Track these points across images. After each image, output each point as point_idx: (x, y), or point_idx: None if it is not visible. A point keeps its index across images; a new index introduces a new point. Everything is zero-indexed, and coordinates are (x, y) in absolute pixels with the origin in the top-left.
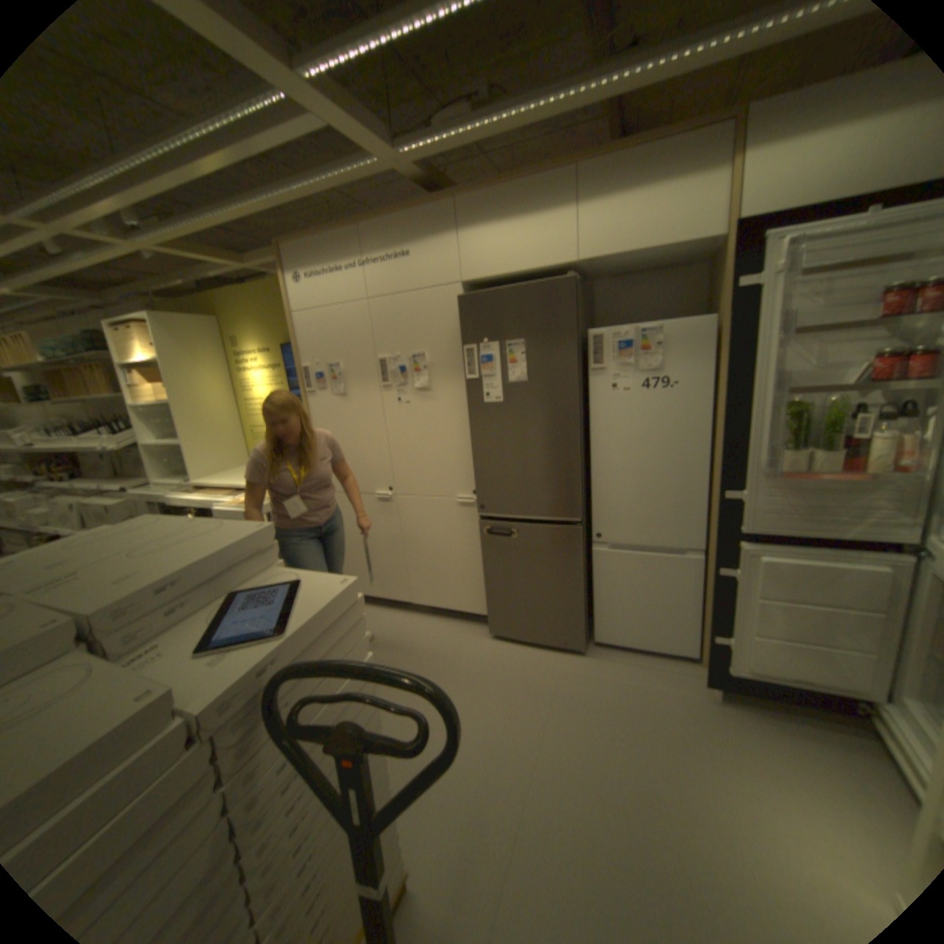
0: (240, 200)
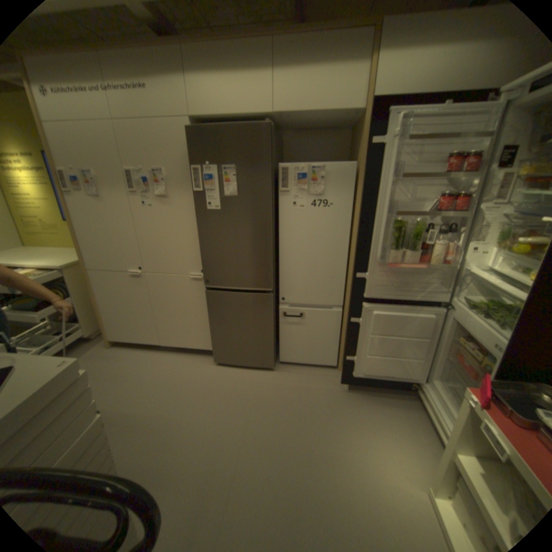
0: None
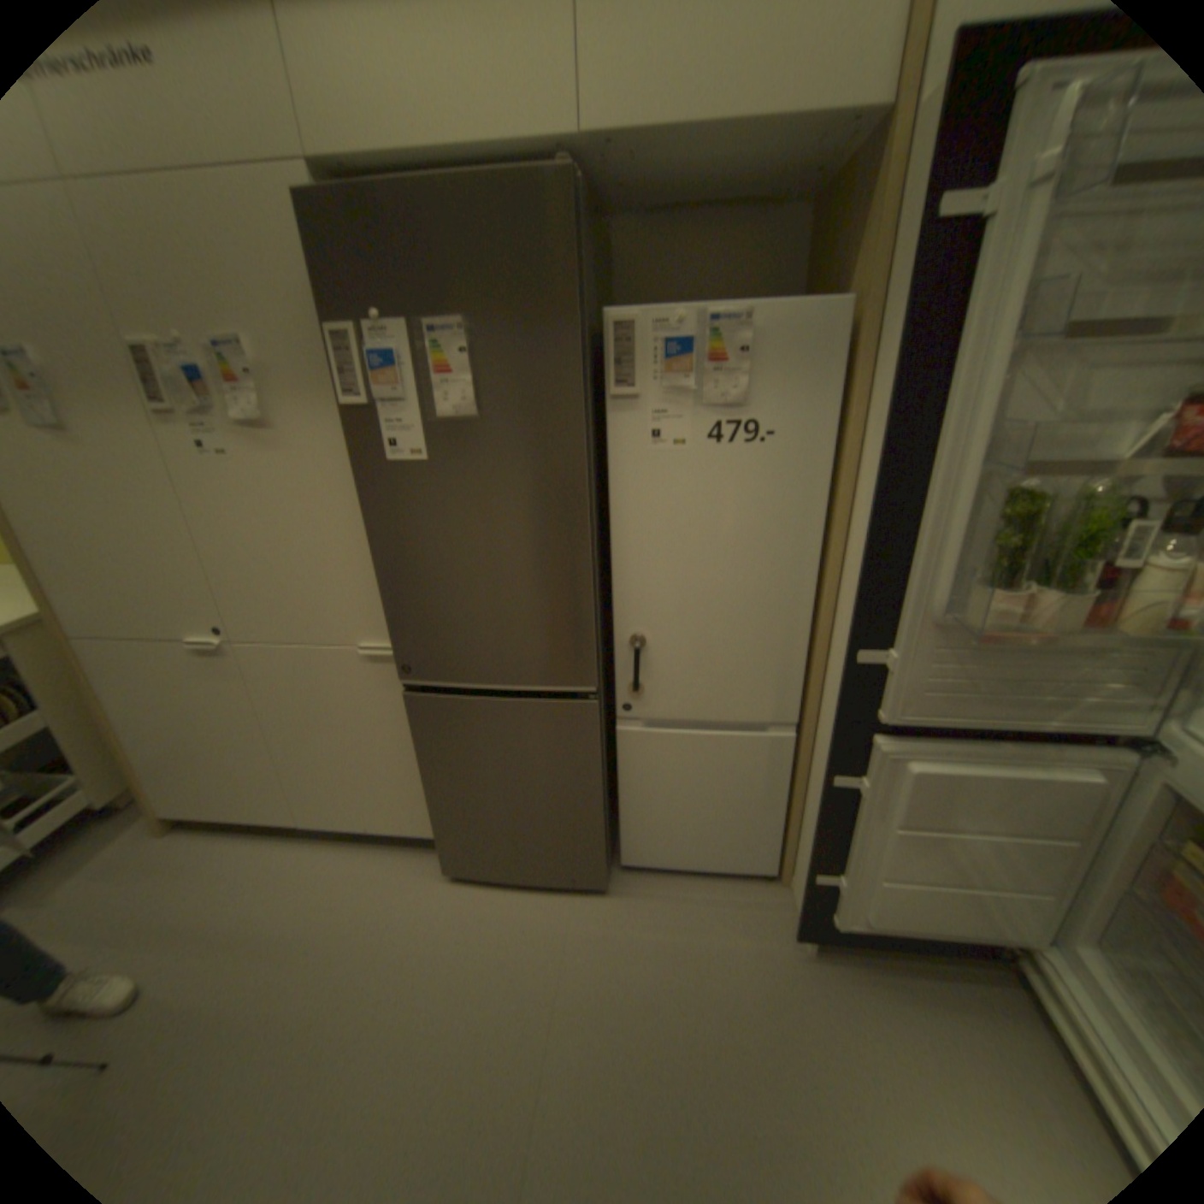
0: None
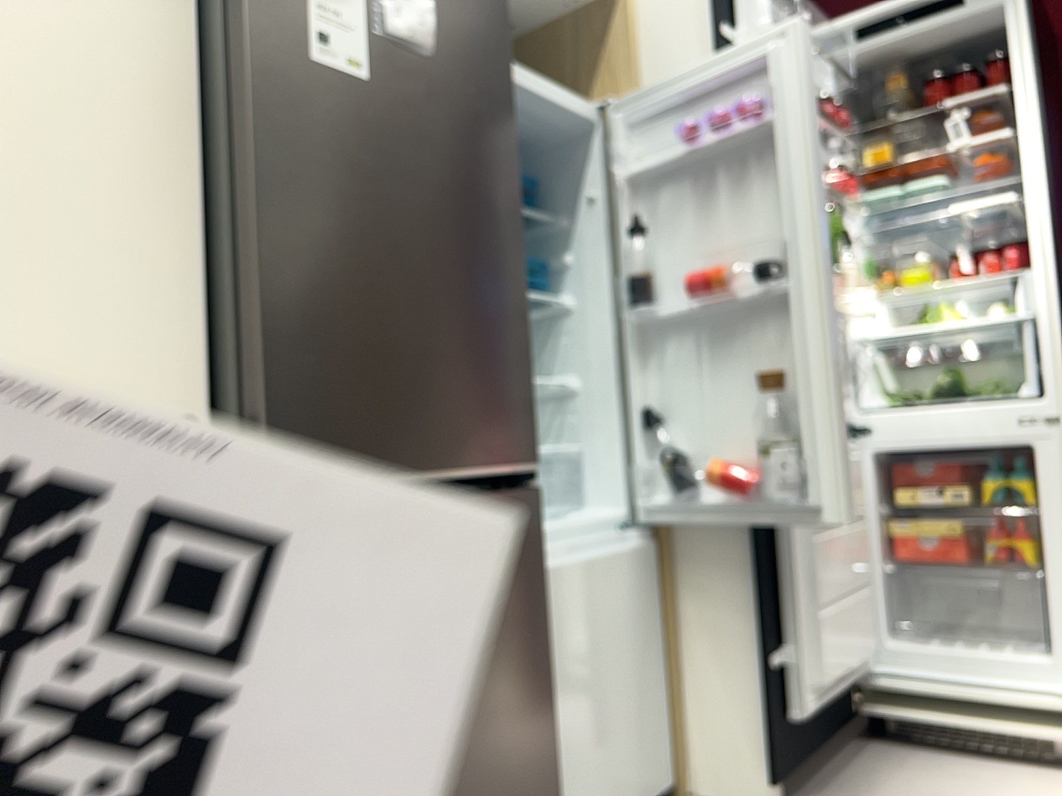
0: None
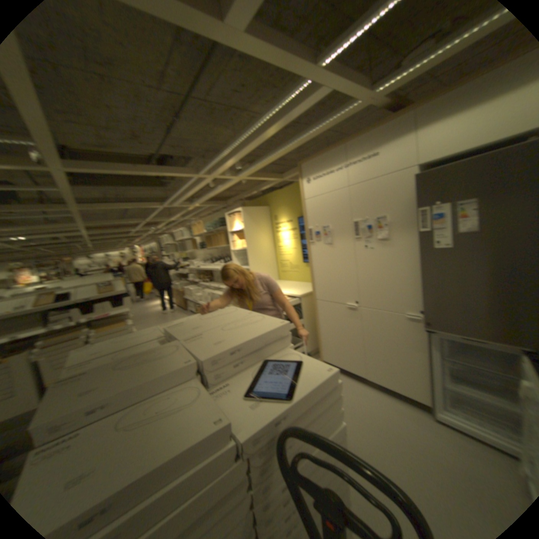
0: (285, 146)
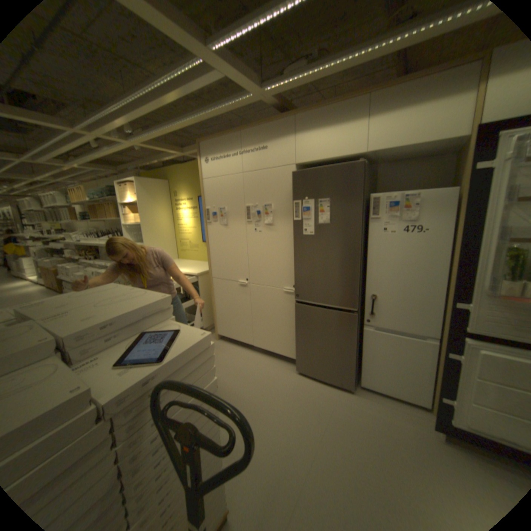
0: (181, 119)
